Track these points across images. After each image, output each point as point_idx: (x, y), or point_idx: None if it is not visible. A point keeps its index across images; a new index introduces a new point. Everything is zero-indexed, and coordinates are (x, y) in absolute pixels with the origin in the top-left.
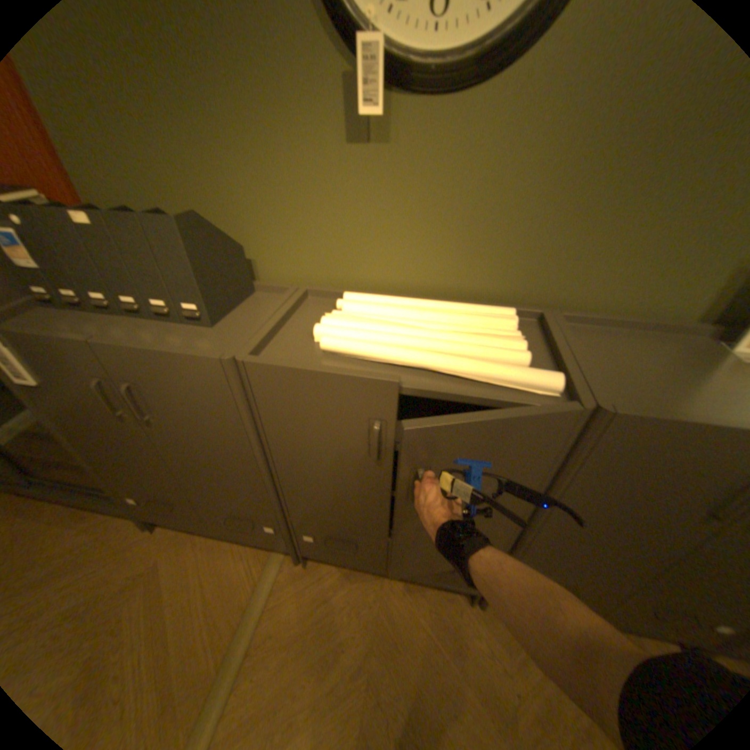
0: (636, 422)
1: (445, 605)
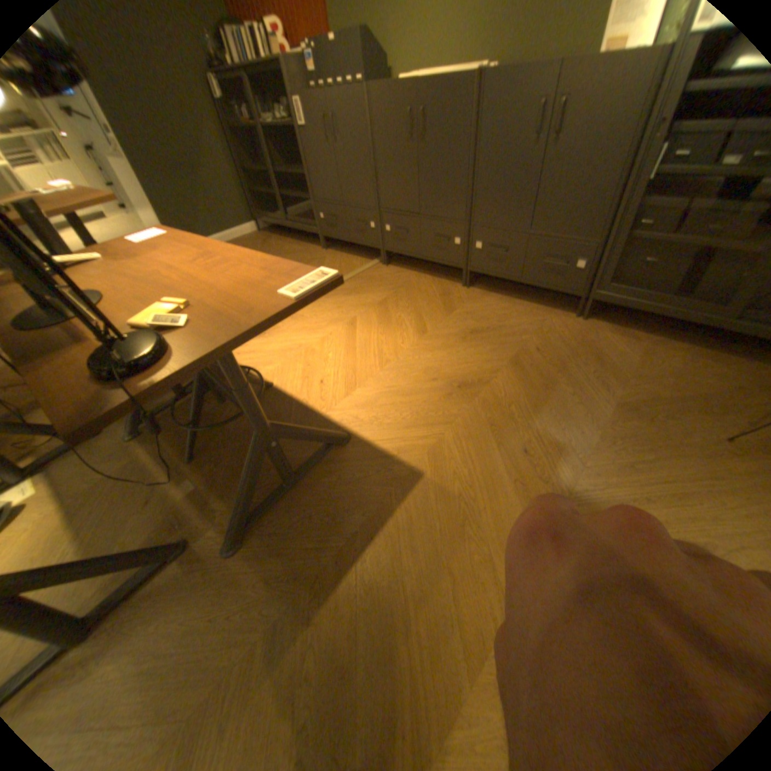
0: (492, 71)
1: (448, 283)
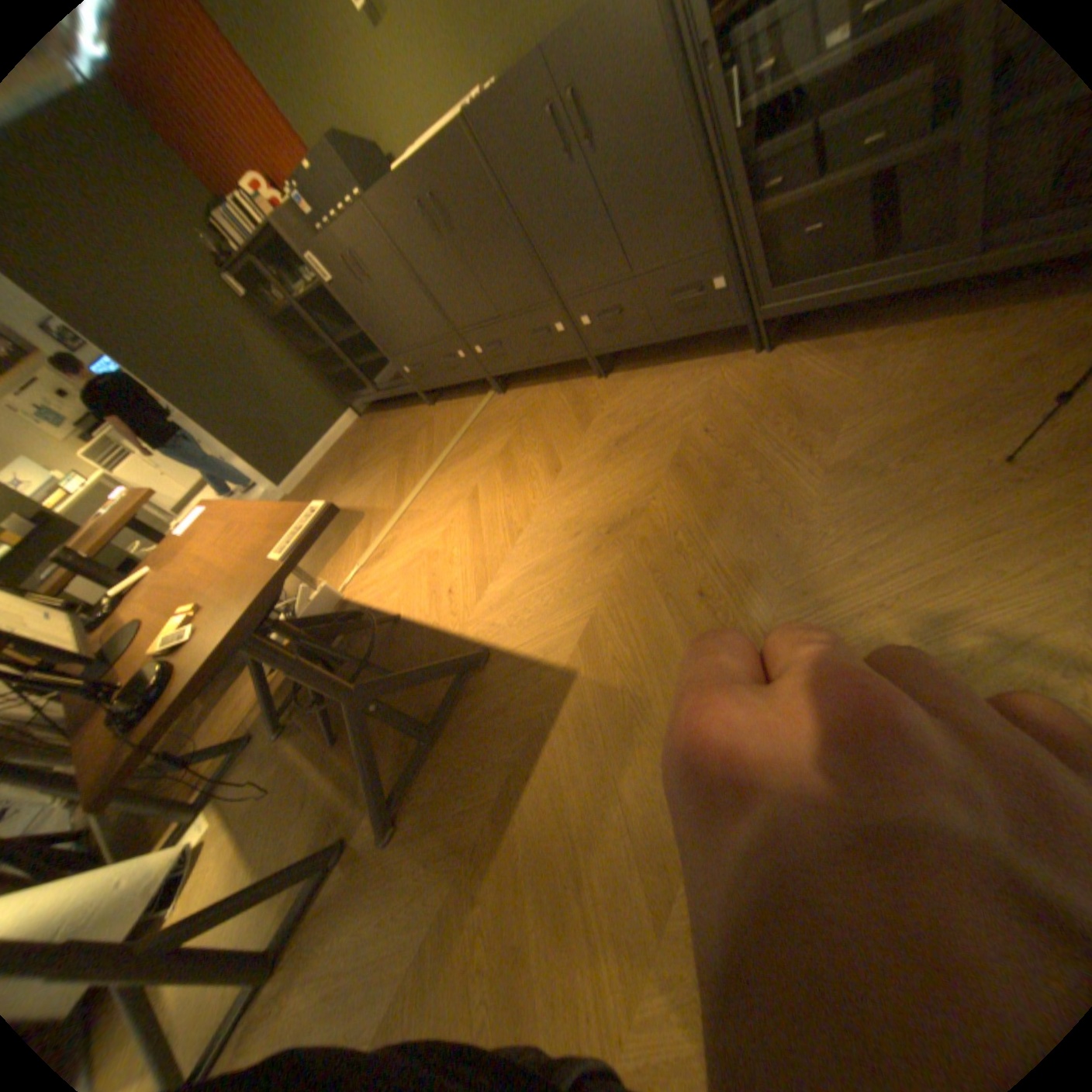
0: (474, 108)
1: (582, 383)
